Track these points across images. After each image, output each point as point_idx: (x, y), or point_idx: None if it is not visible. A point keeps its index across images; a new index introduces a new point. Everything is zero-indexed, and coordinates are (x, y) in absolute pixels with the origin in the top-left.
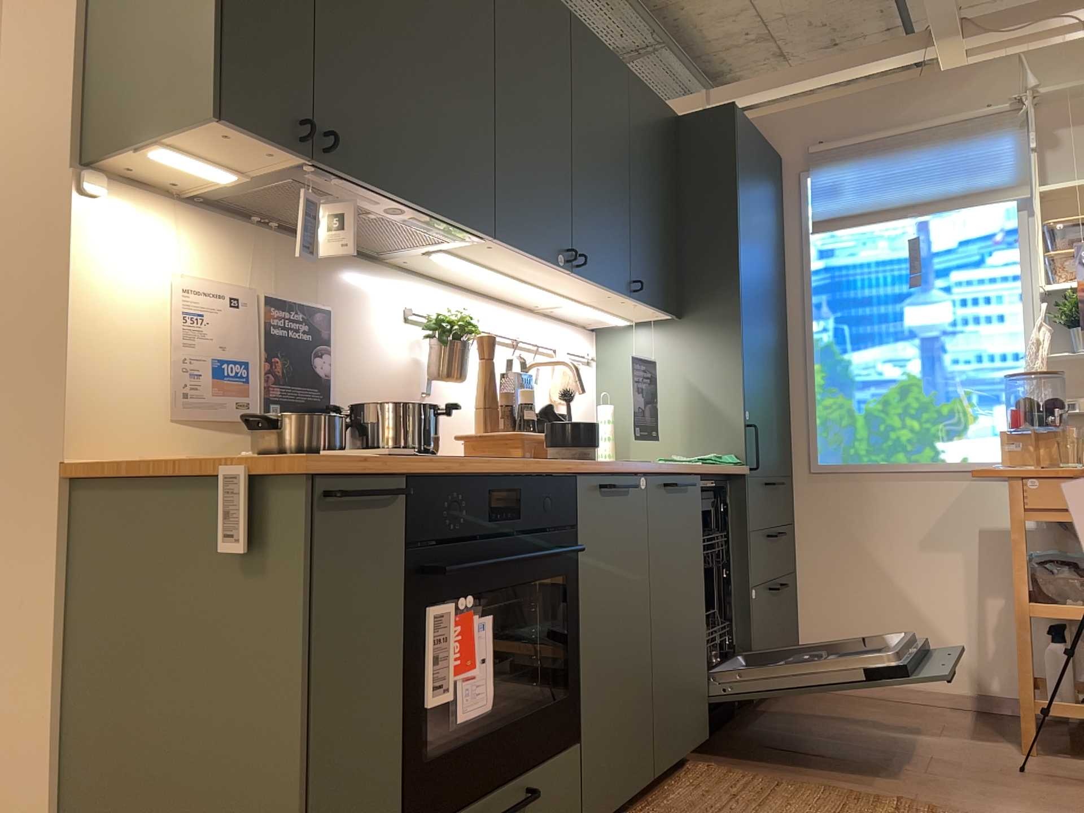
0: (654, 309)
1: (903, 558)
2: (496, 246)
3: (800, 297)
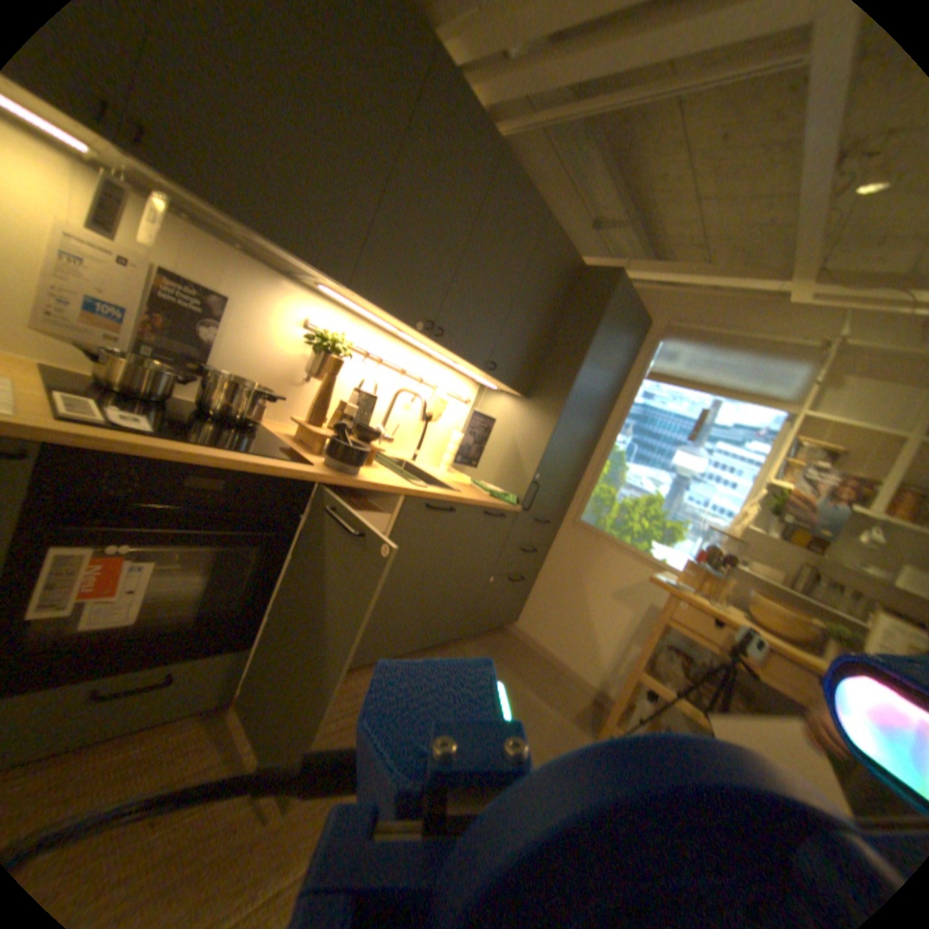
0: (504, 384)
1: (598, 593)
2: (355, 294)
3: (618, 413)
